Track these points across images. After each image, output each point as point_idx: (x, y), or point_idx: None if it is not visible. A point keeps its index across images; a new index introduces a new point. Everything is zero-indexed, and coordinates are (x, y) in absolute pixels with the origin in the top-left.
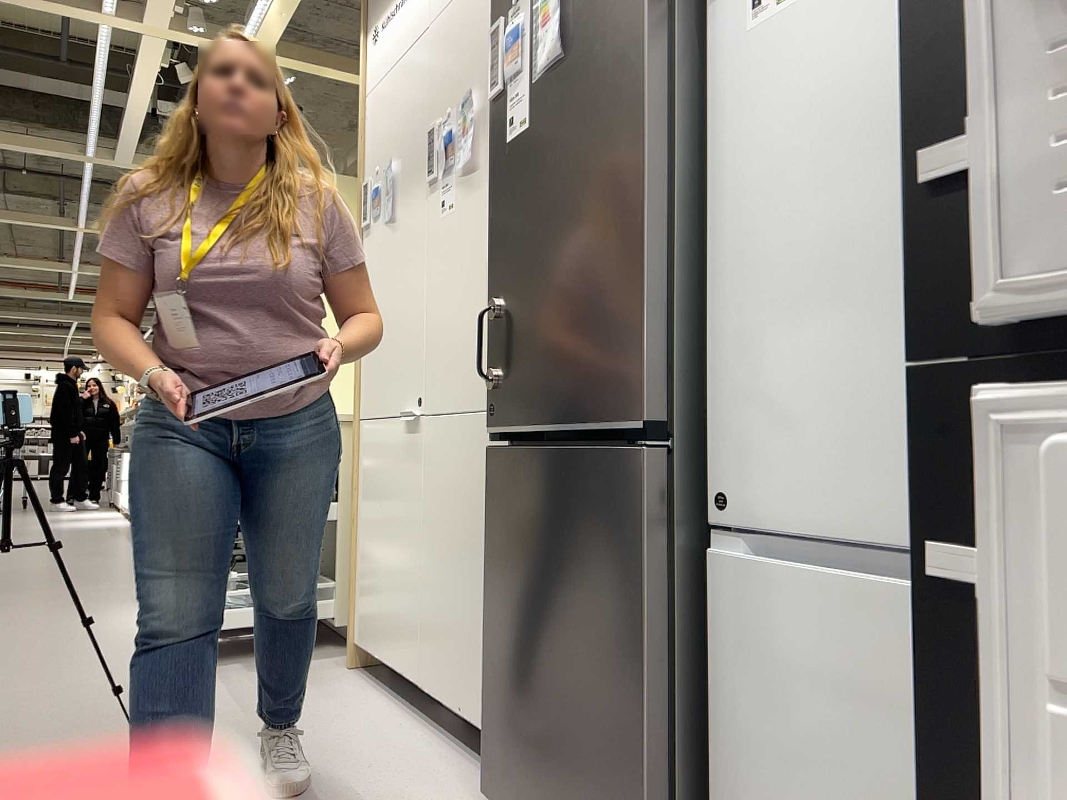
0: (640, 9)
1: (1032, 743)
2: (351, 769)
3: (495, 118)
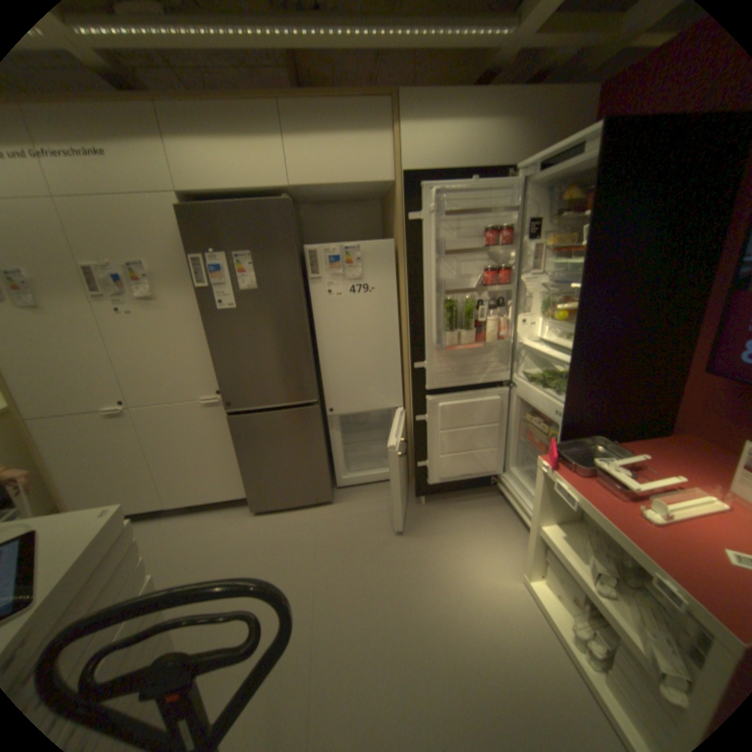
0: (298, 288)
1: (429, 434)
2: (184, 545)
3: (202, 295)
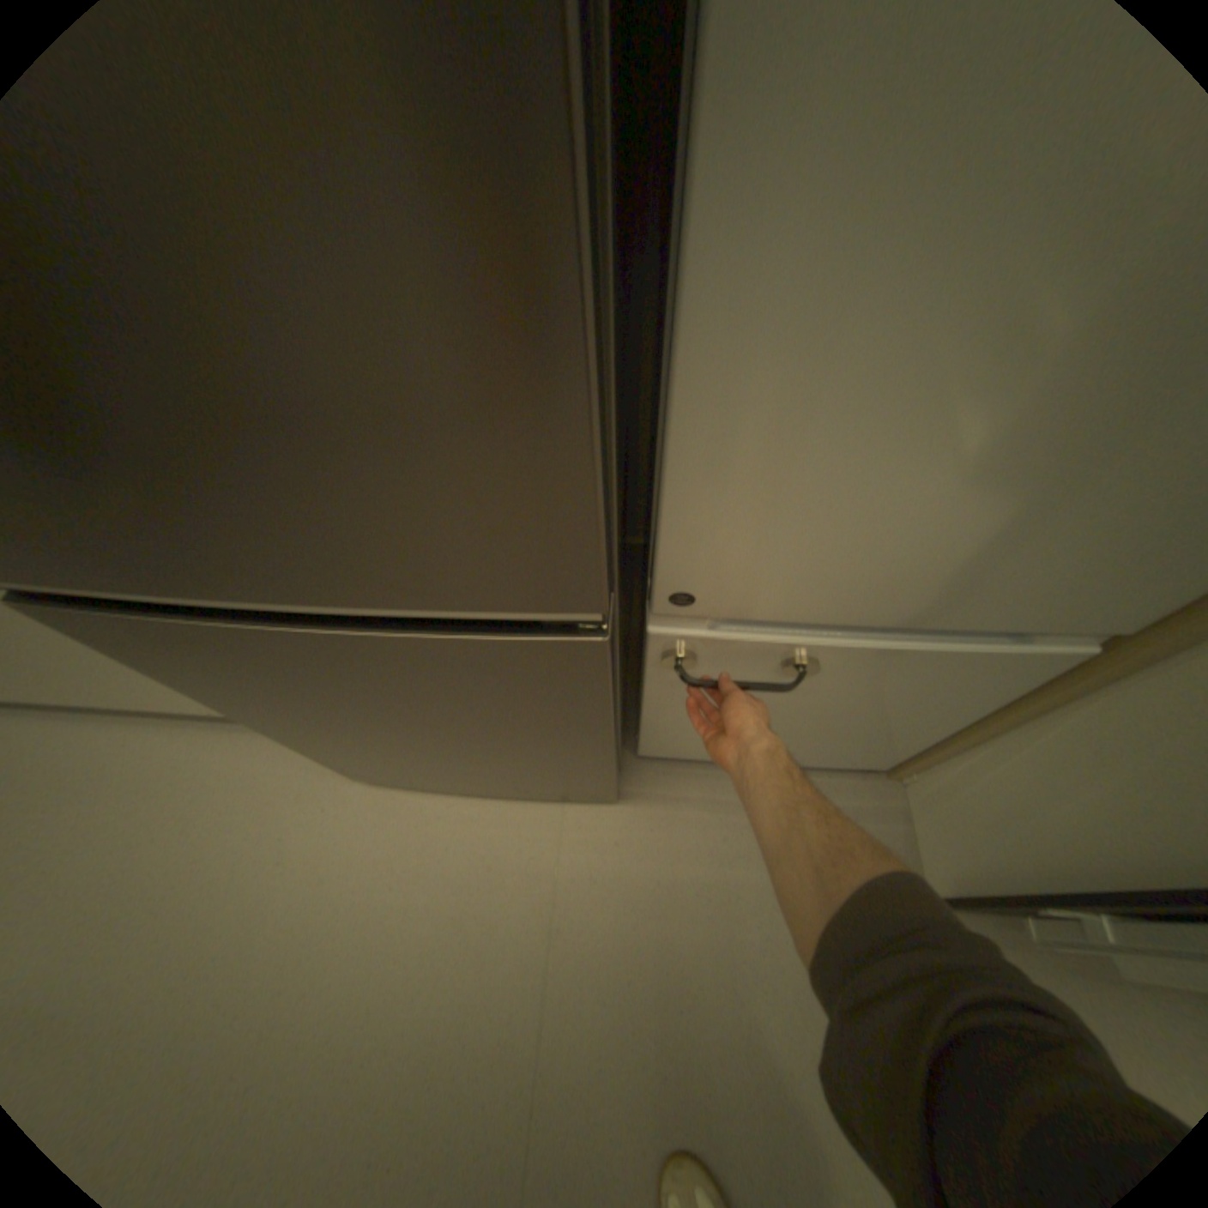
0: None
1: None
2: (160, 852)
3: None
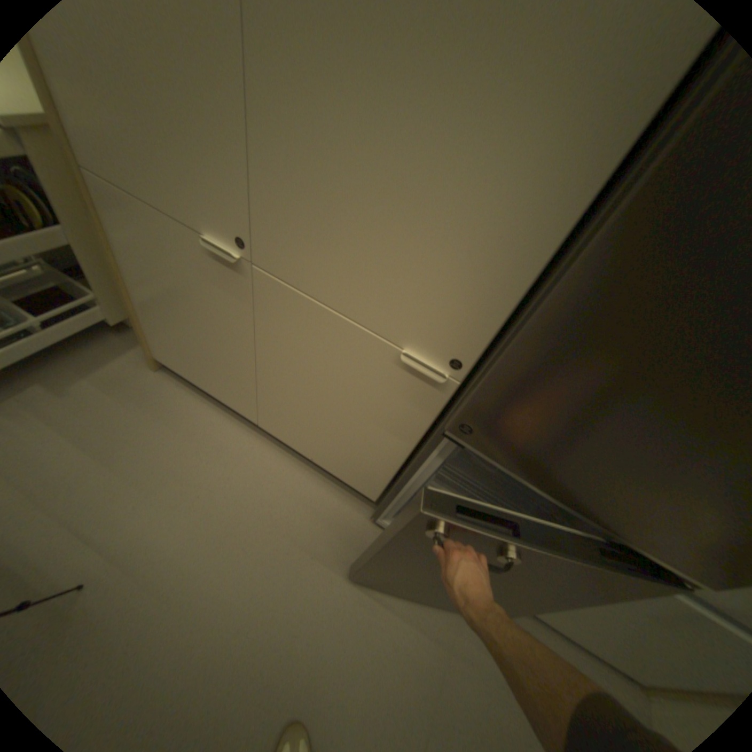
0: None
1: None
2: (257, 518)
3: None
